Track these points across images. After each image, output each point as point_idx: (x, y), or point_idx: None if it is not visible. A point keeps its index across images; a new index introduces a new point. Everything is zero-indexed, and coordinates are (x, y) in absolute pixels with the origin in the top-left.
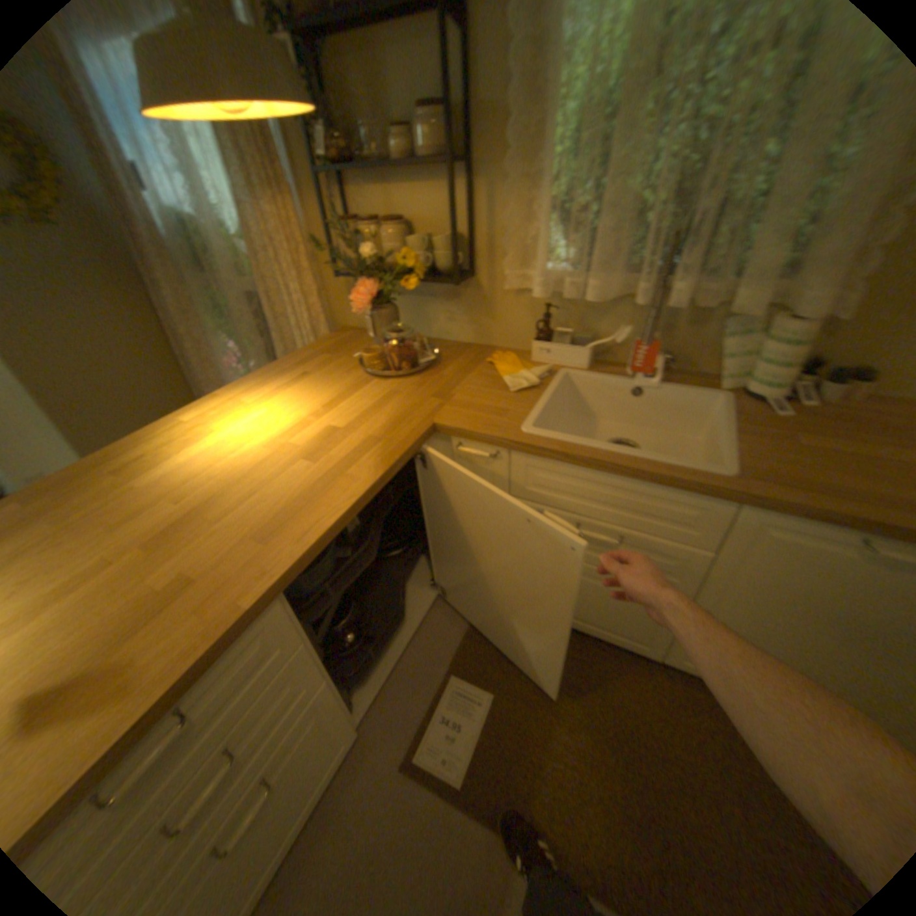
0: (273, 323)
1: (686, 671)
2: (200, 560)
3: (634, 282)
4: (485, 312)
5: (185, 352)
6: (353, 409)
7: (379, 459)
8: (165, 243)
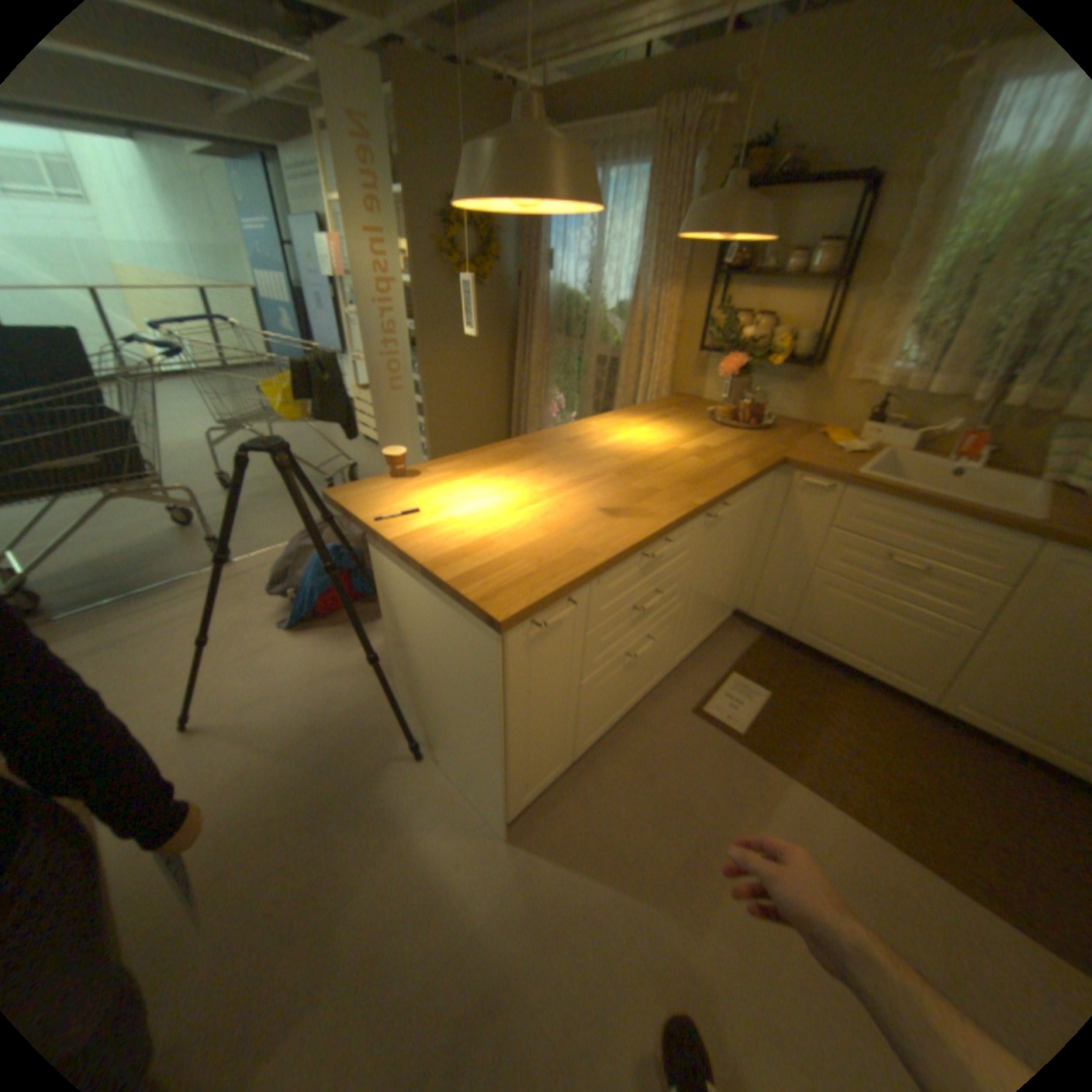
0: (623, 381)
1: (959, 718)
2: (656, 484)
3: (974, 385)
4: (823, 395)
5: (528, 395)
6: (716, 440)
7: (751, 466)
8: (547, 310)
